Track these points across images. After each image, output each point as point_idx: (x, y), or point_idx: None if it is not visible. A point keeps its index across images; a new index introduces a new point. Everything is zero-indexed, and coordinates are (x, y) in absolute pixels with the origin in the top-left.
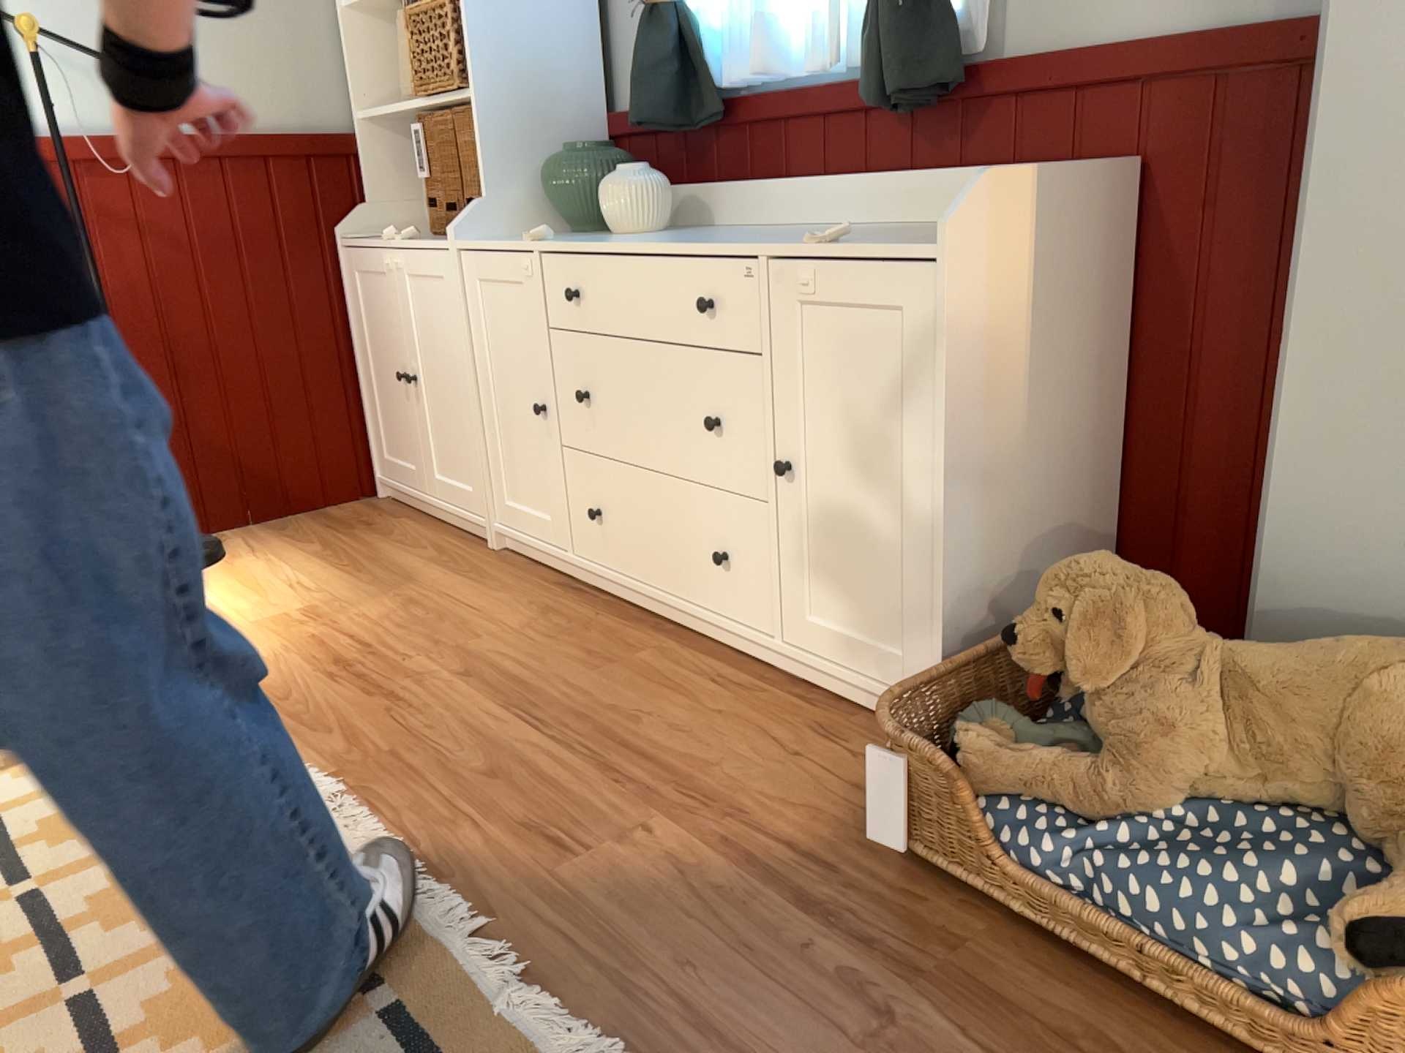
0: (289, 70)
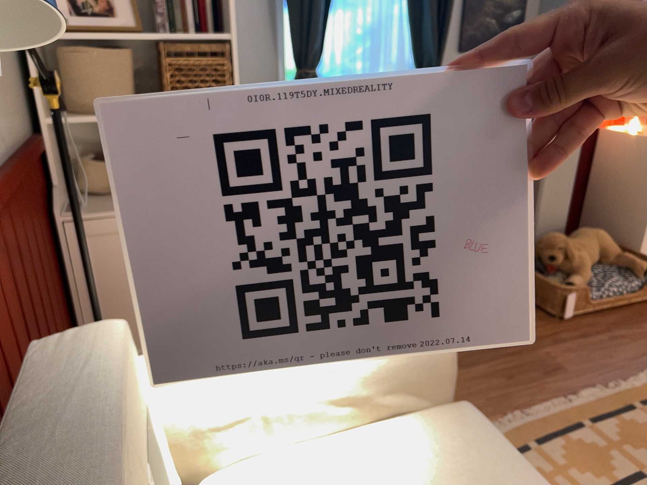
0: (10, 87)
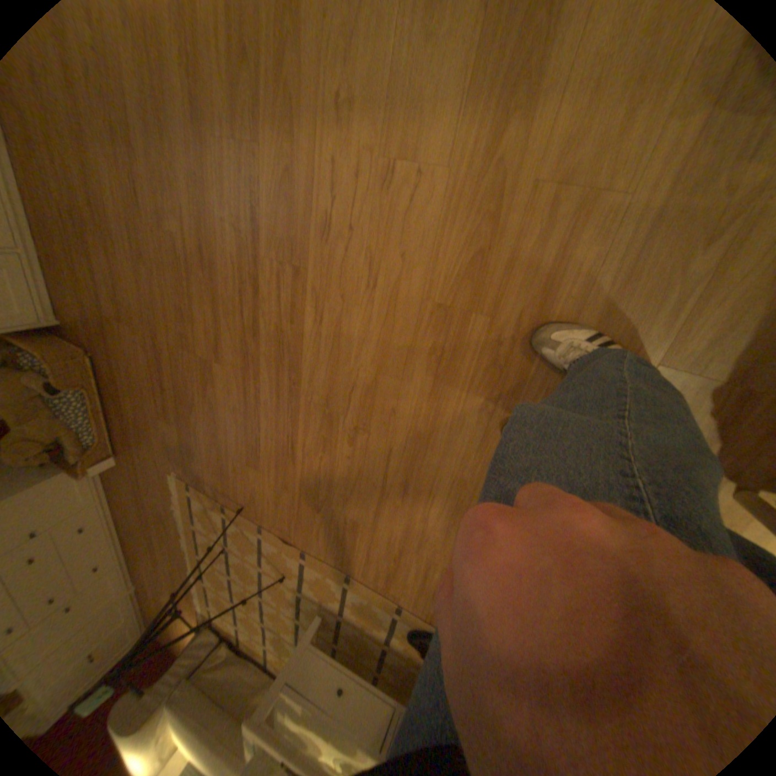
0: None
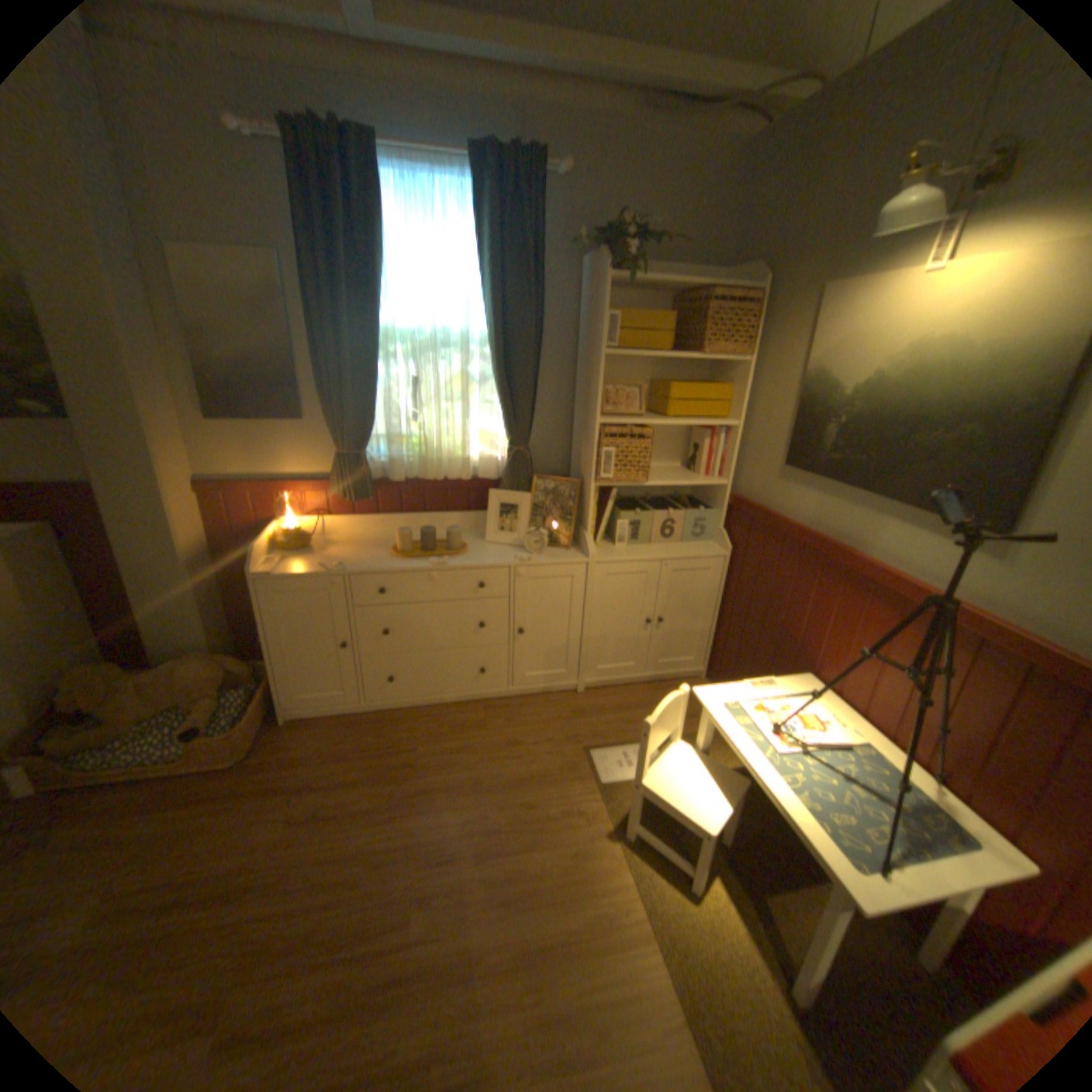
0: None
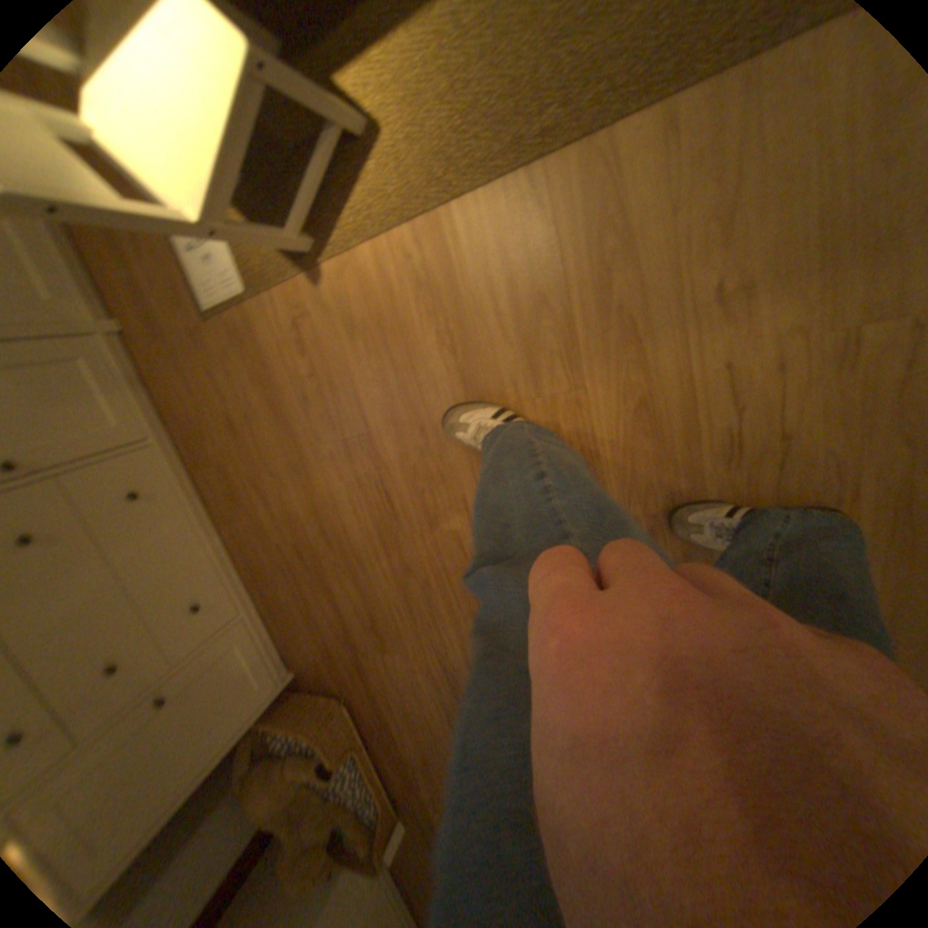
0: None
